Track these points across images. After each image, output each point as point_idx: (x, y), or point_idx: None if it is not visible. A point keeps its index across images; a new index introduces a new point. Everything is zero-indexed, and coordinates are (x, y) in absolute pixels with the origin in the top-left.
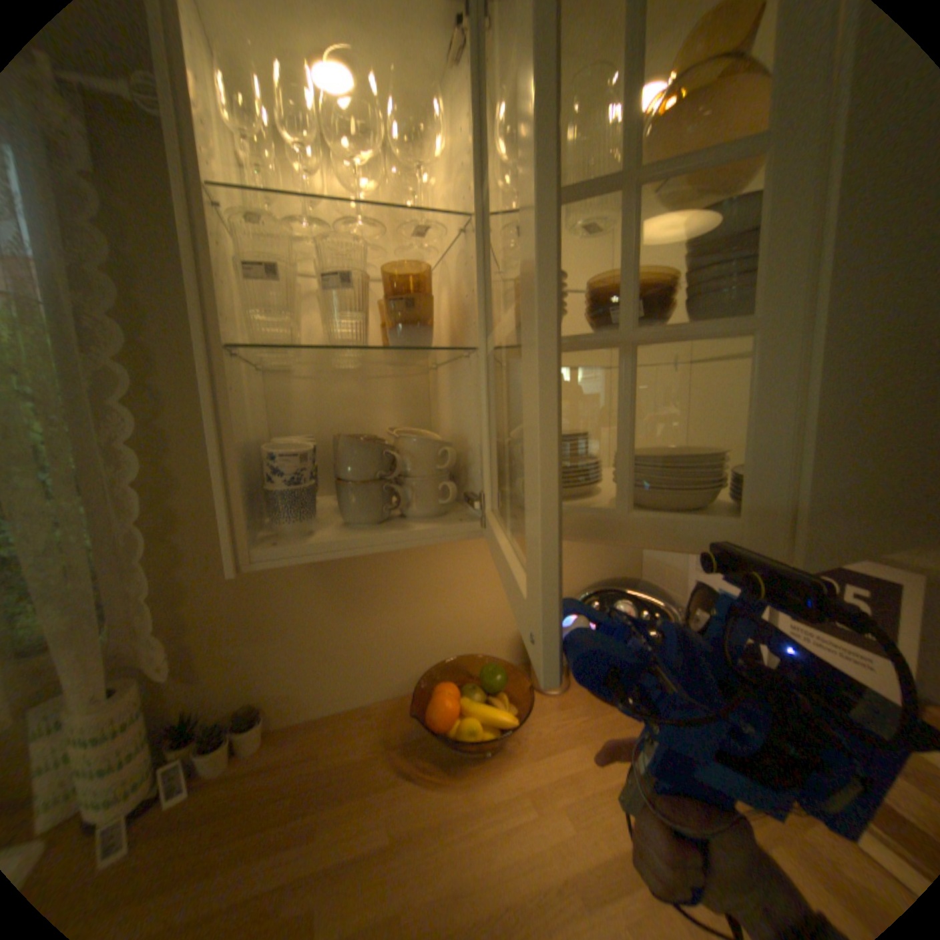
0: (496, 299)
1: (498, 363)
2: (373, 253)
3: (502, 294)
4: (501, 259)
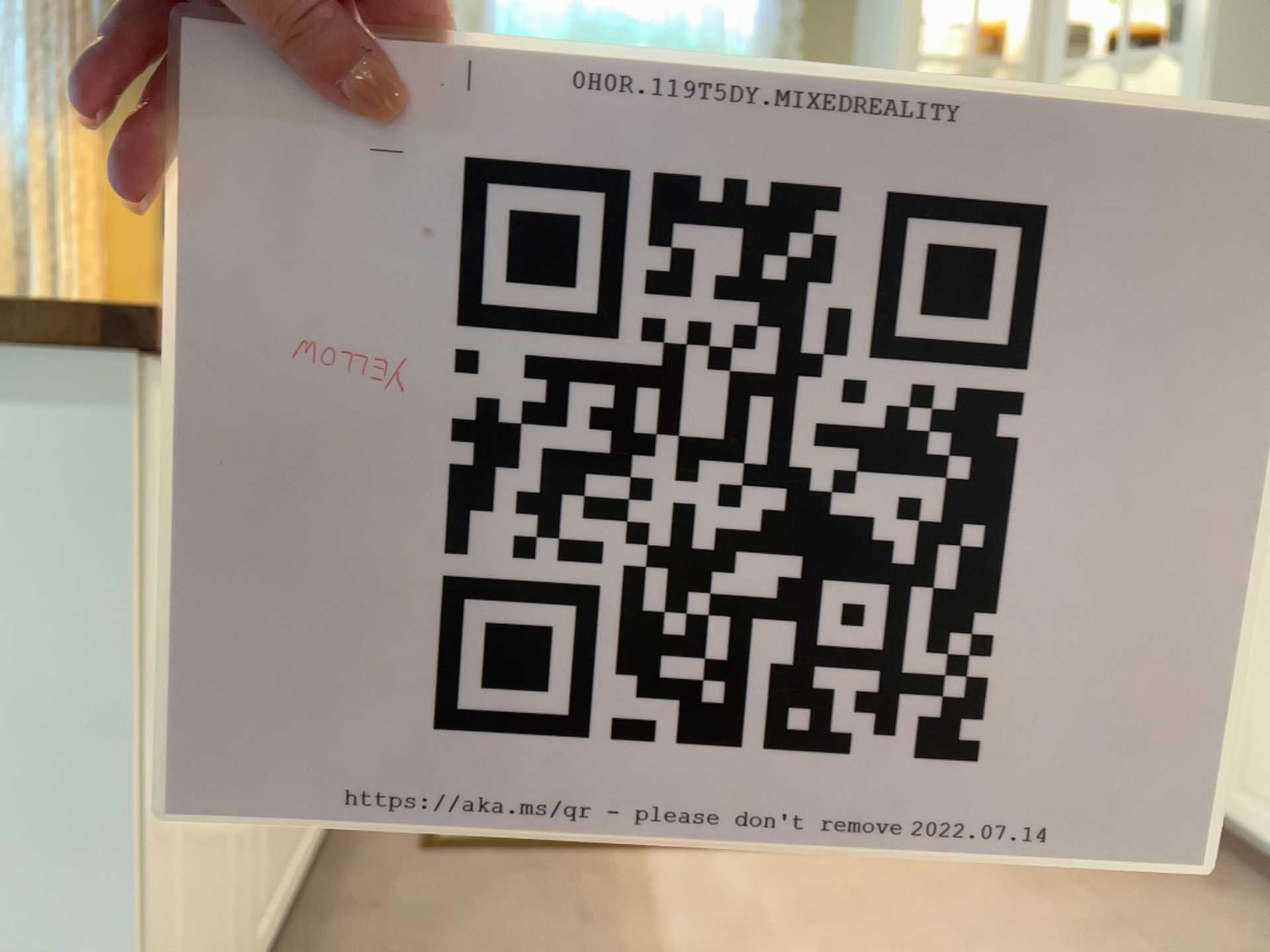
0: (1047, 37)
1: (1043, 75)
2: (953, 11)
3: (1051, 33)
4: (1053, 14)
